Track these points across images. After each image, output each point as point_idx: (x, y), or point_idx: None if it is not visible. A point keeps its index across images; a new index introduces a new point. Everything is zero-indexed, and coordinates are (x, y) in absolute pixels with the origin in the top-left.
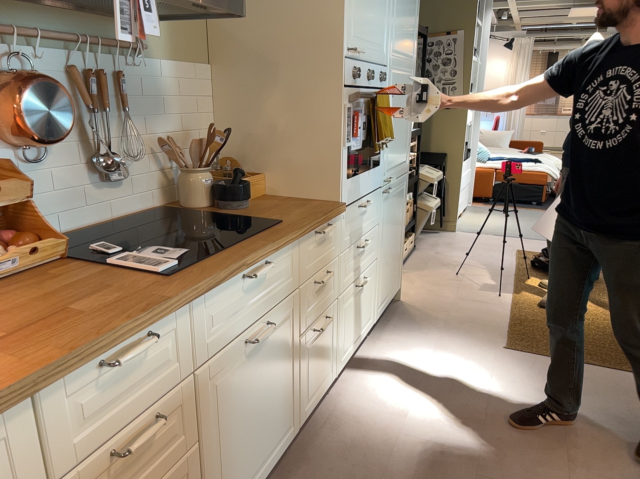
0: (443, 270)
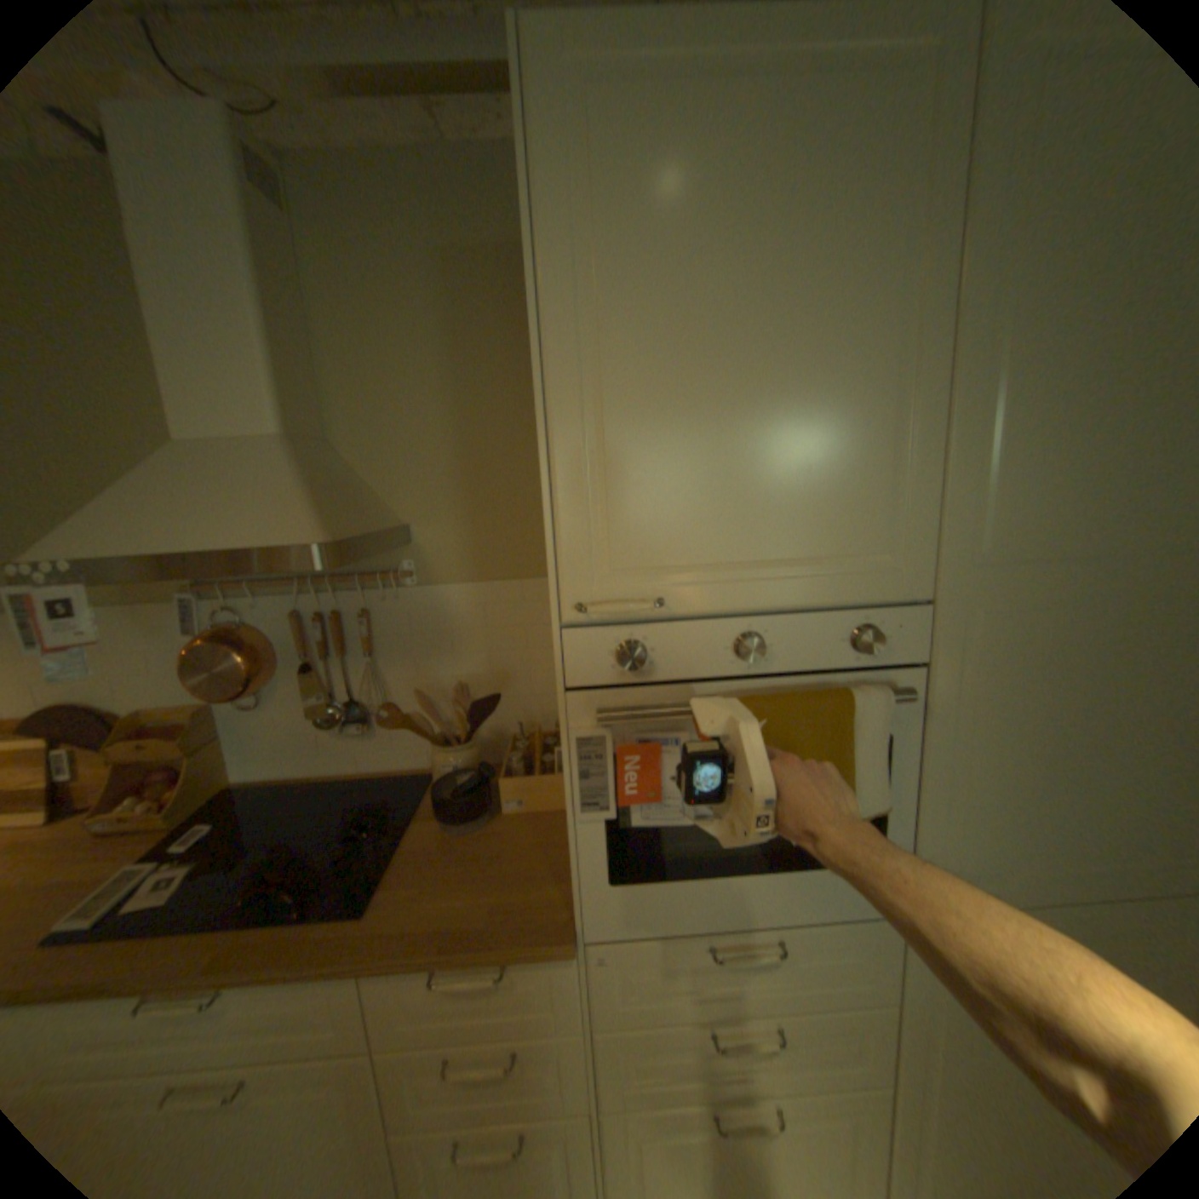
0: None
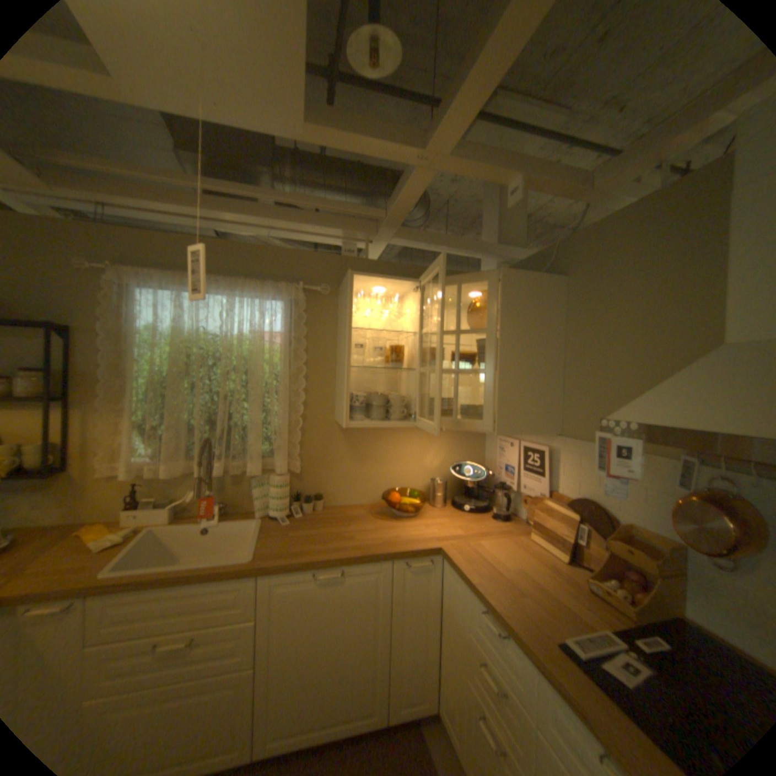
0: None
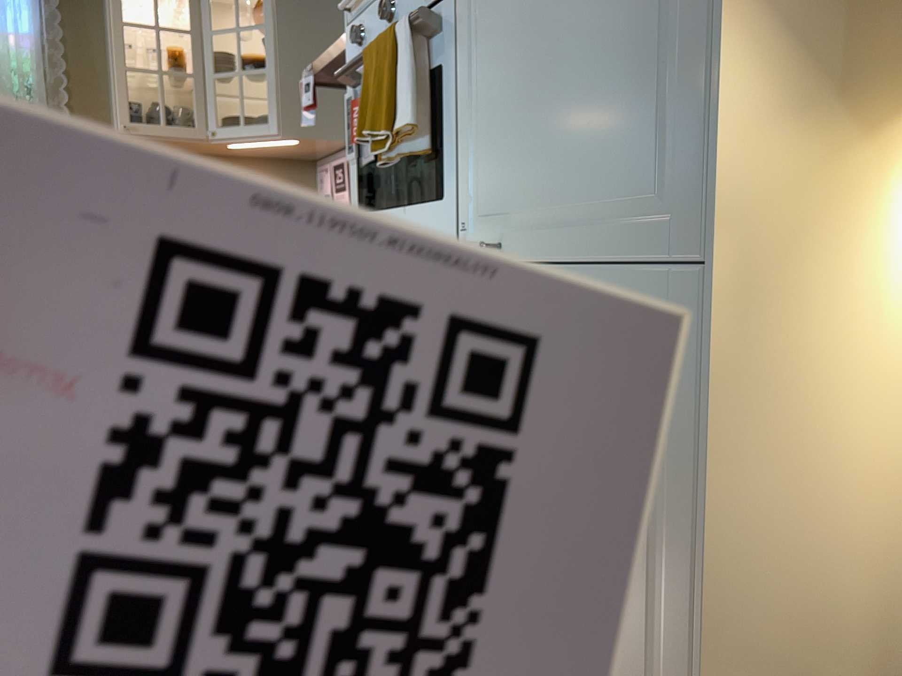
0: None
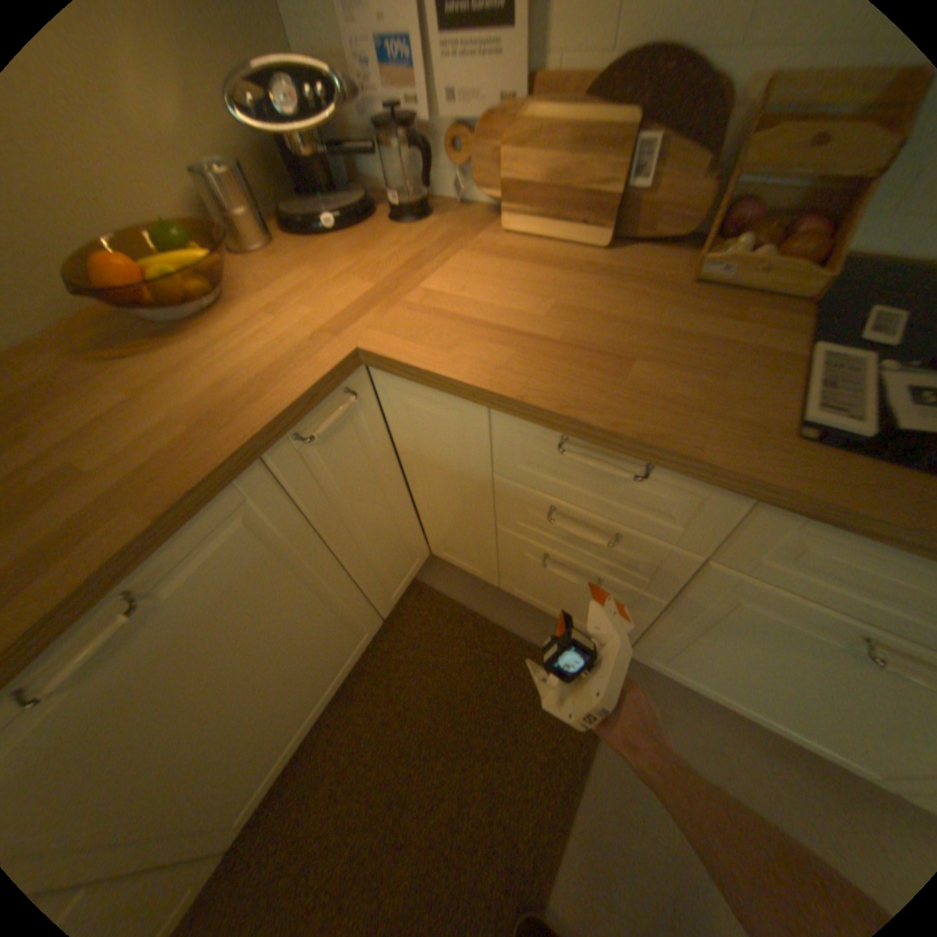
0: None
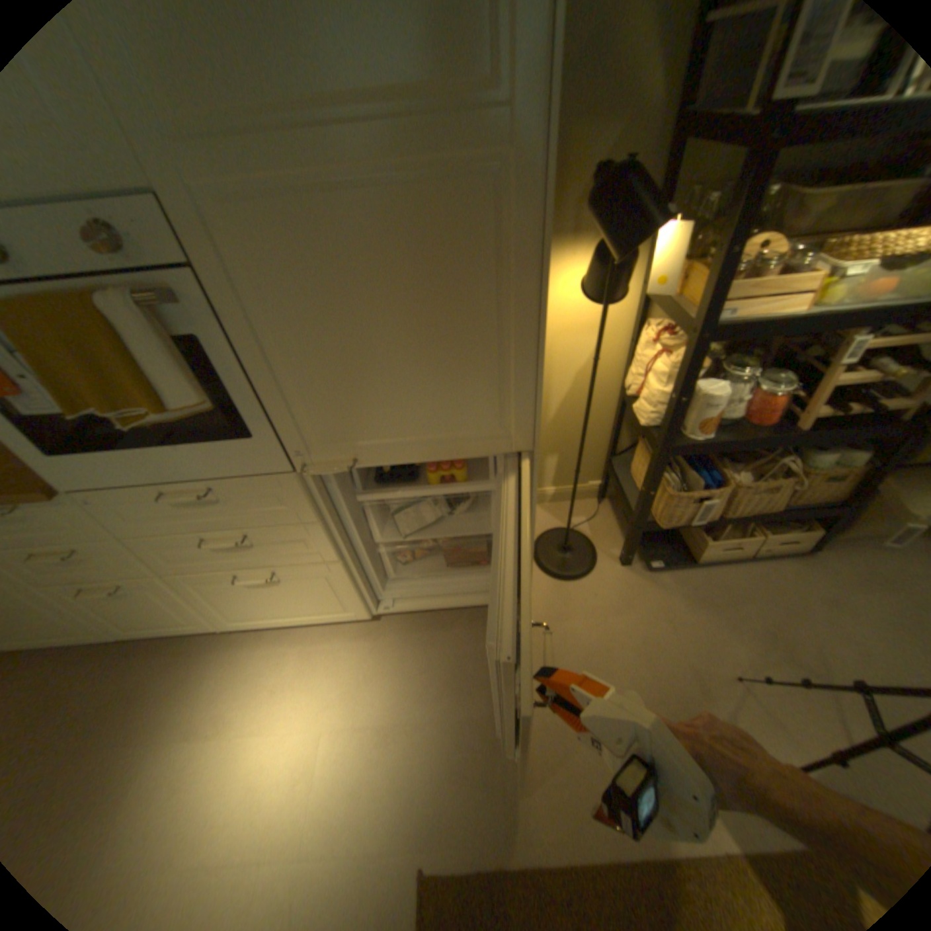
0: (737, 648)
